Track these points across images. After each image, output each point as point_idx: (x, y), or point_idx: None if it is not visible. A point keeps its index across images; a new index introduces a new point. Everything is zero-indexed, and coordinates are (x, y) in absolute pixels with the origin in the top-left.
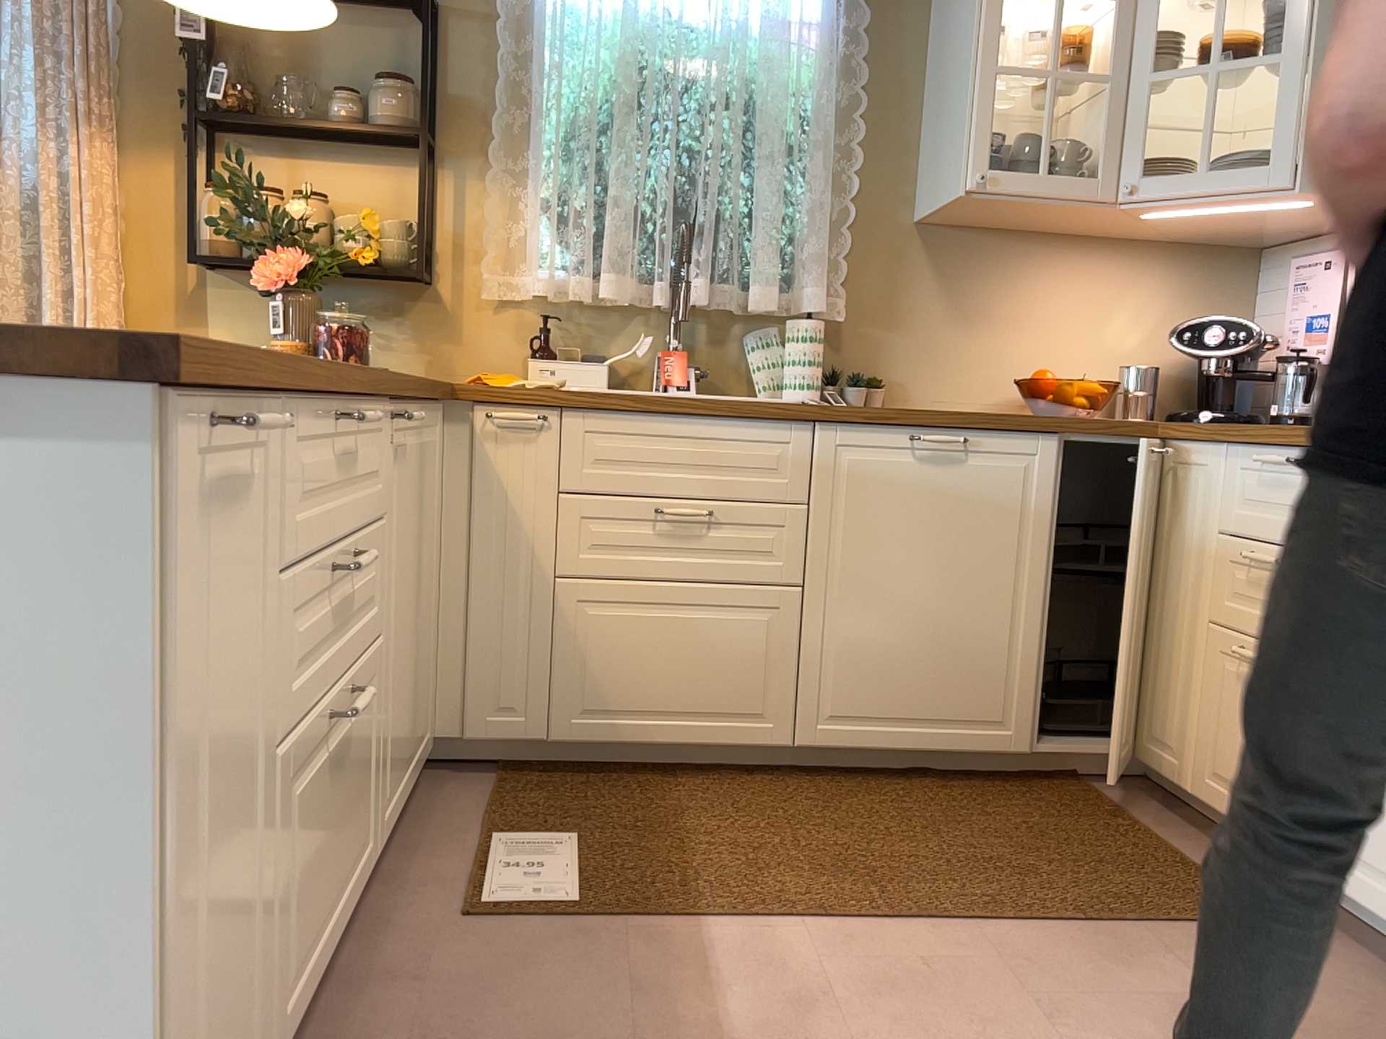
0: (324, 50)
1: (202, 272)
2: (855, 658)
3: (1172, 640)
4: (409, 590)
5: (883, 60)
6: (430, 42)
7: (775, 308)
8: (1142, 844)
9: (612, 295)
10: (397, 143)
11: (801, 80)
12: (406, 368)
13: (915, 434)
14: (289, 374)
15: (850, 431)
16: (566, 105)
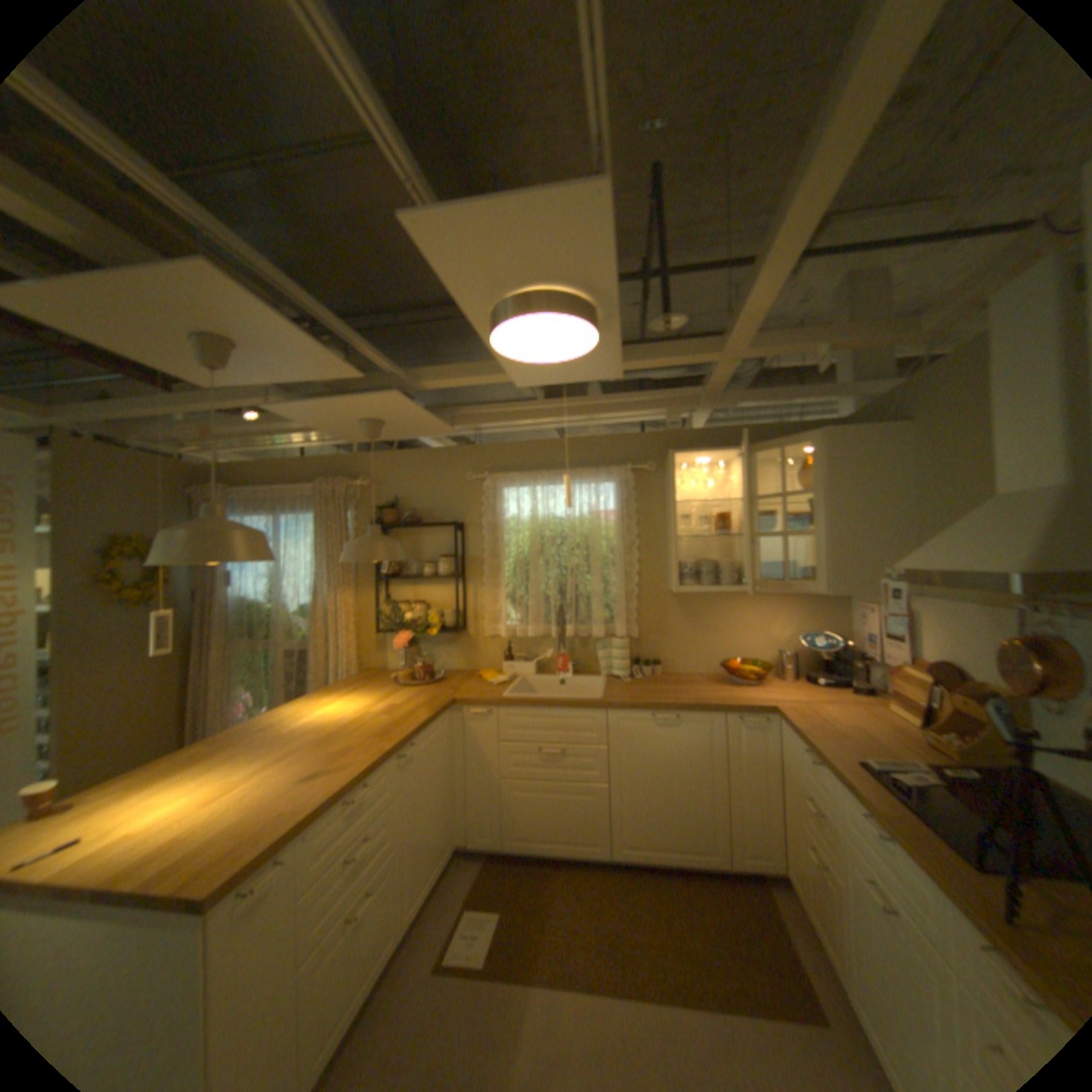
0: (424, 543)
1: (384, 630)
2: (636, 820)
3: (793, 824)
4: (425, 807)
5: (646, 521)
6: (457, 541)
7: (608, 631)
8: (778, 945)
9: (533, 636)
10: (450, 576)
11: (608, 537)
12: (458, 664)
13: (653, 714)
14: (311, 815)
15: (623, 713)
16: (514, 555)
